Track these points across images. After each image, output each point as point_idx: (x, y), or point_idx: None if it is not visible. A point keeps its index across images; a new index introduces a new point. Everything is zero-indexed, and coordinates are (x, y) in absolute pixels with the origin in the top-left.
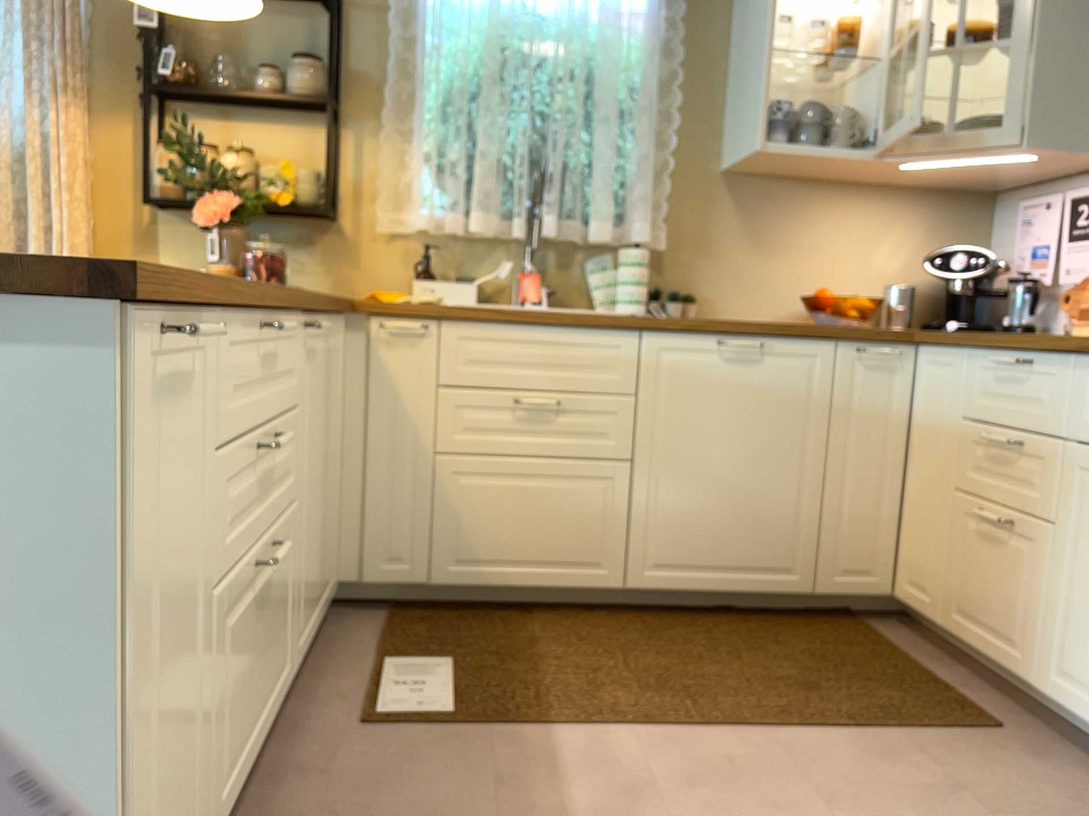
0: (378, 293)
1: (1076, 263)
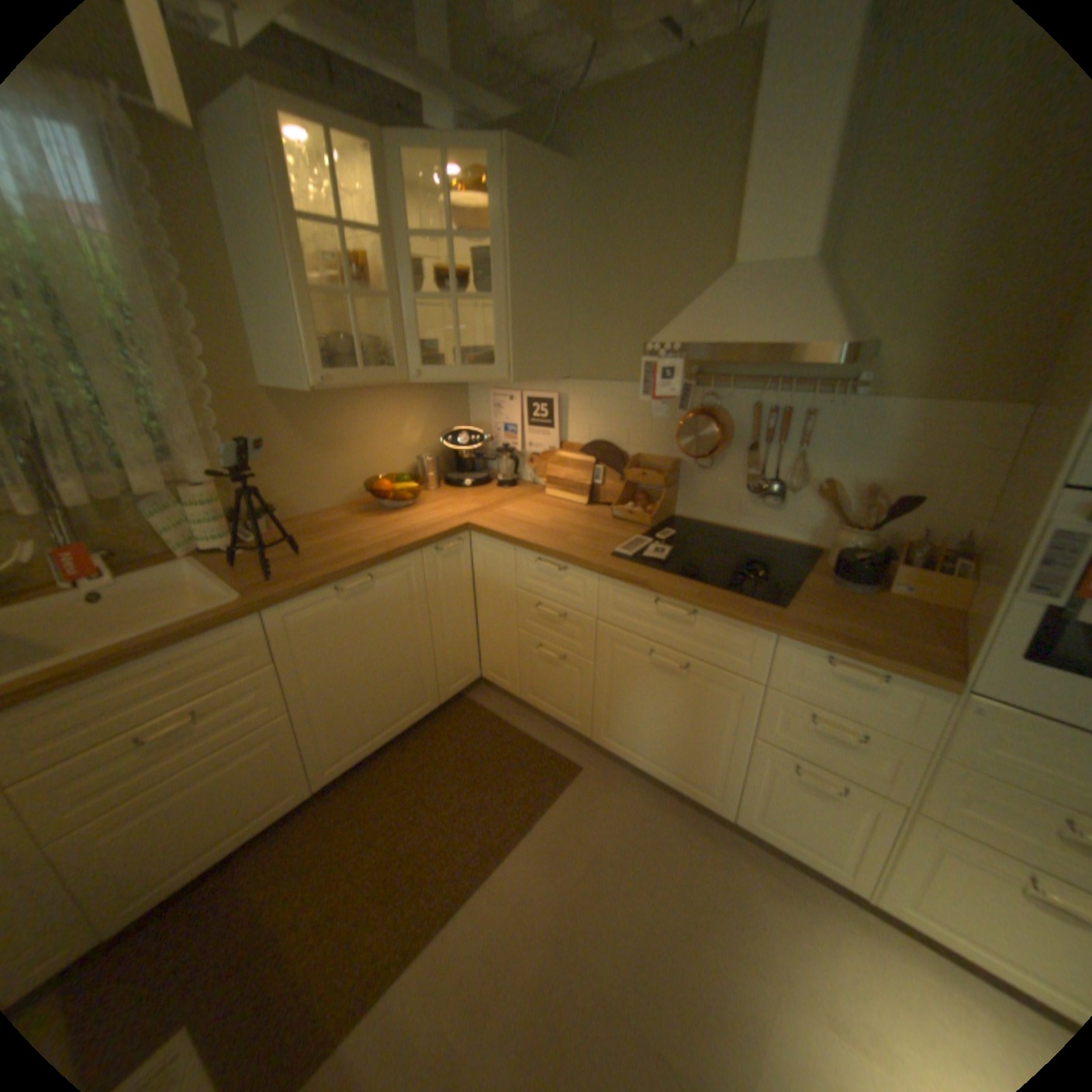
0: None
1: (533, 441)
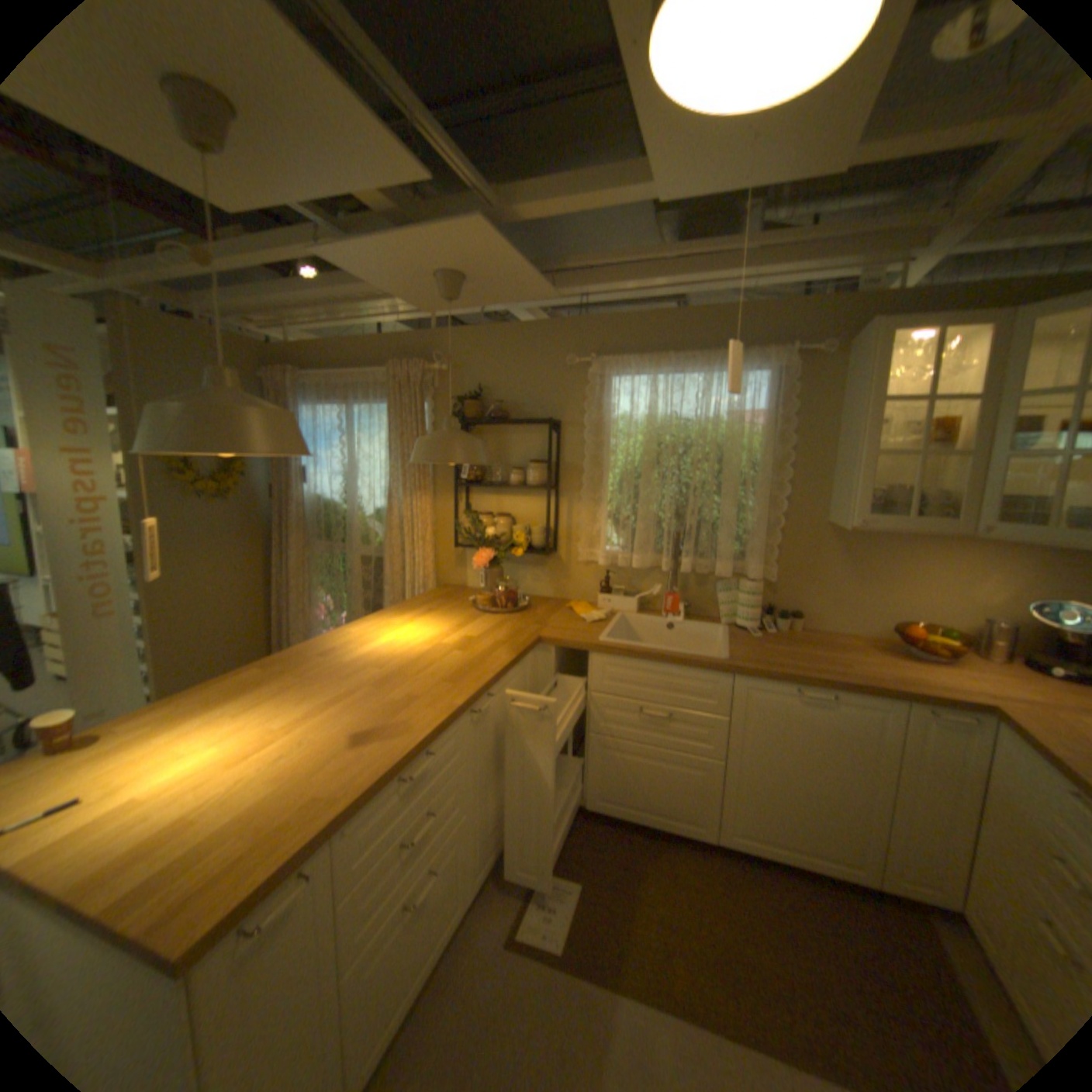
0: (572, 606)
1: None
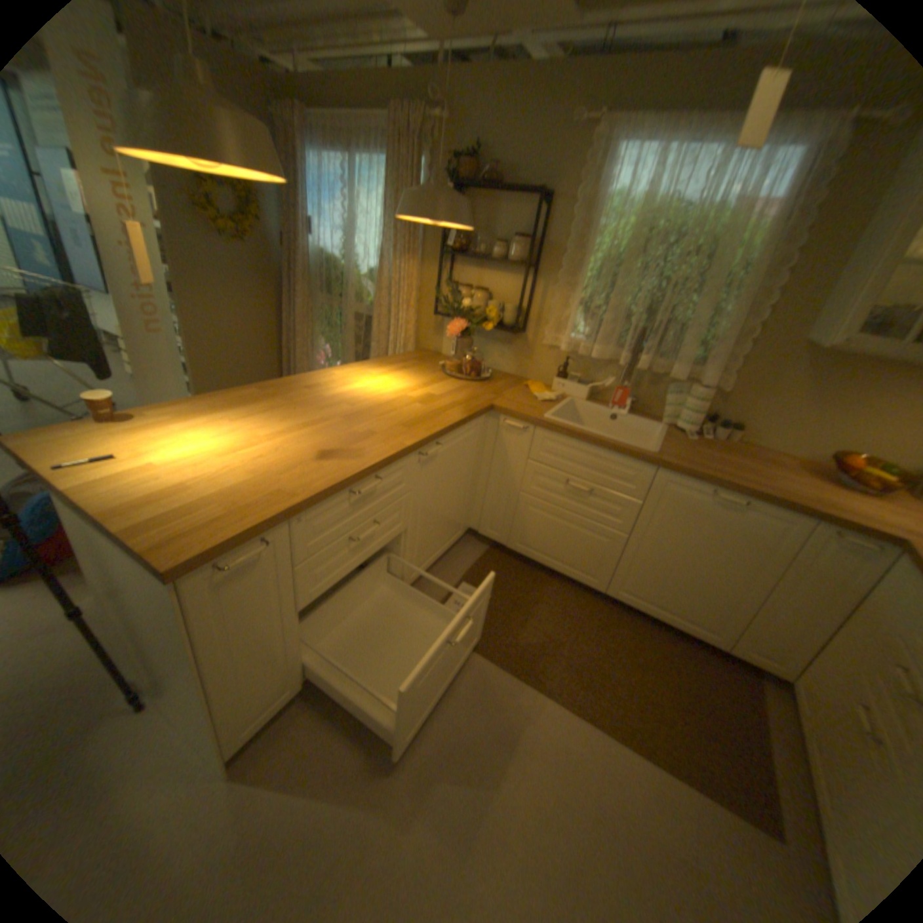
0: (528, 385)
1: None
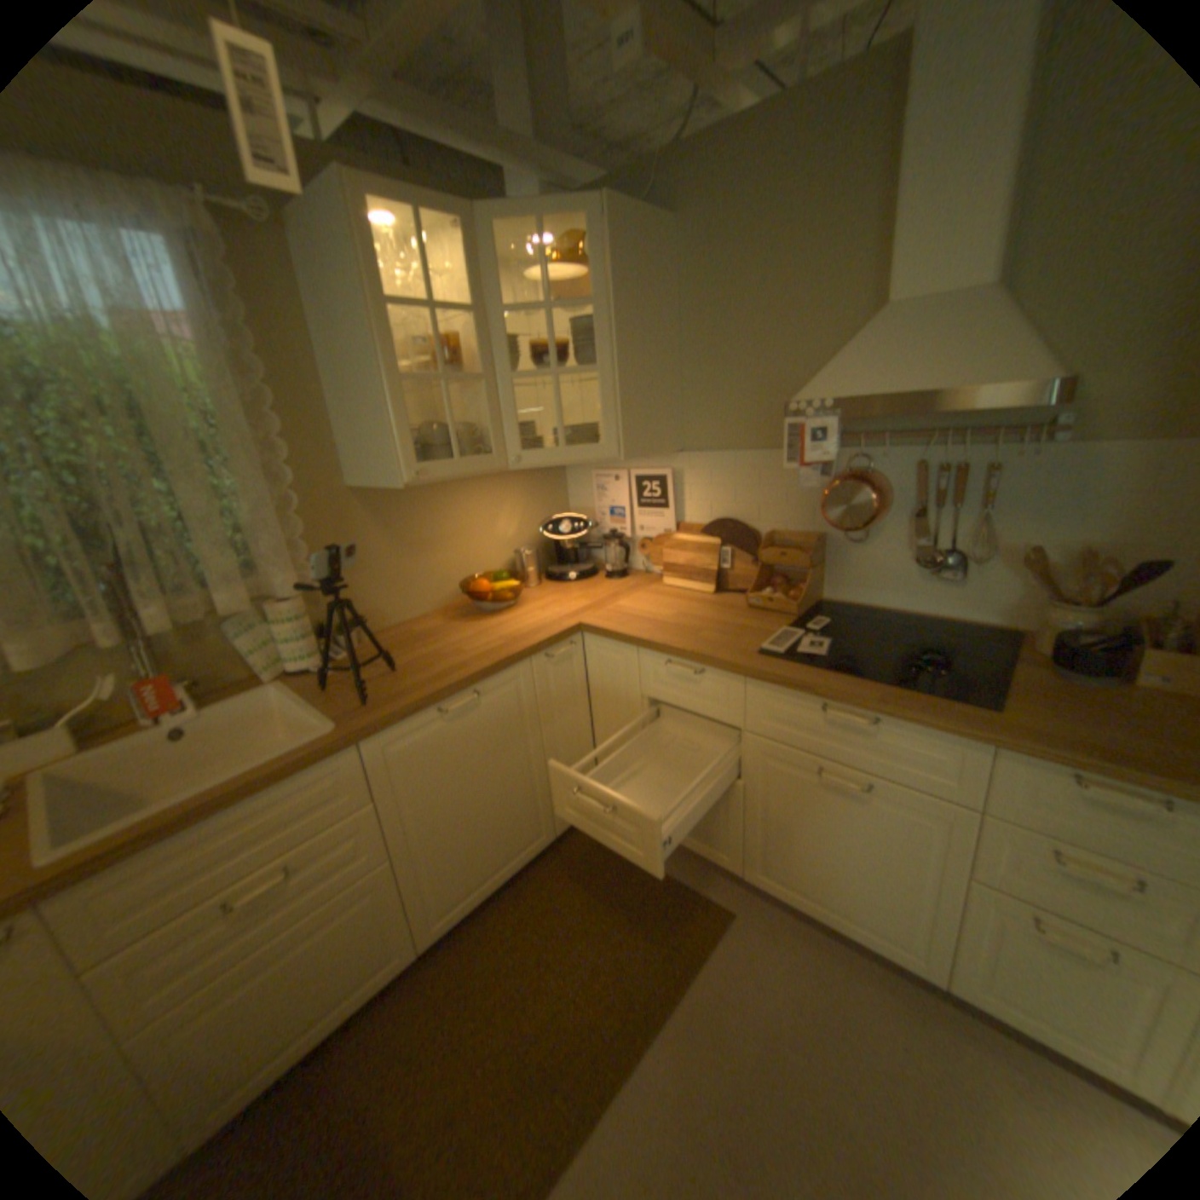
0: None
1: (644, 523)
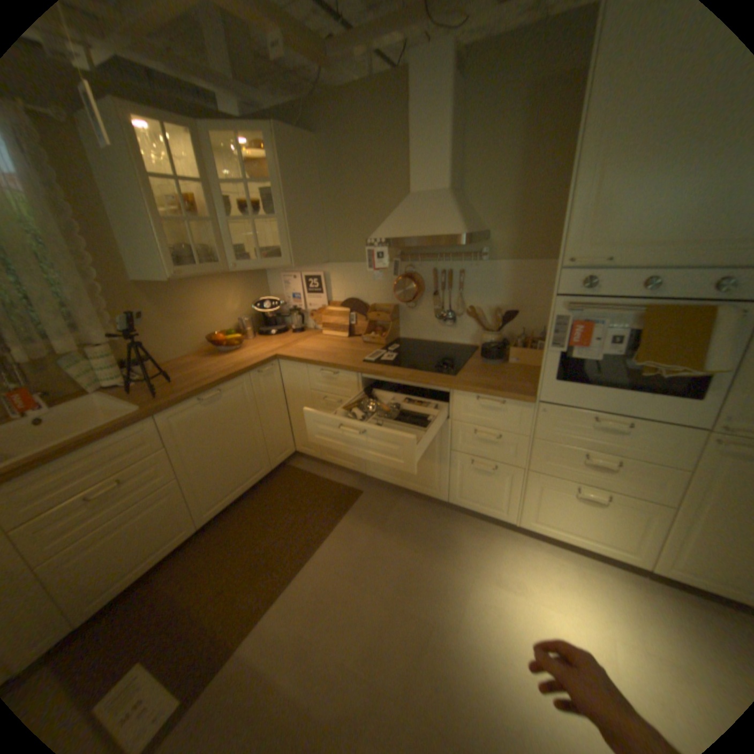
0: None
1: (311, 302)
